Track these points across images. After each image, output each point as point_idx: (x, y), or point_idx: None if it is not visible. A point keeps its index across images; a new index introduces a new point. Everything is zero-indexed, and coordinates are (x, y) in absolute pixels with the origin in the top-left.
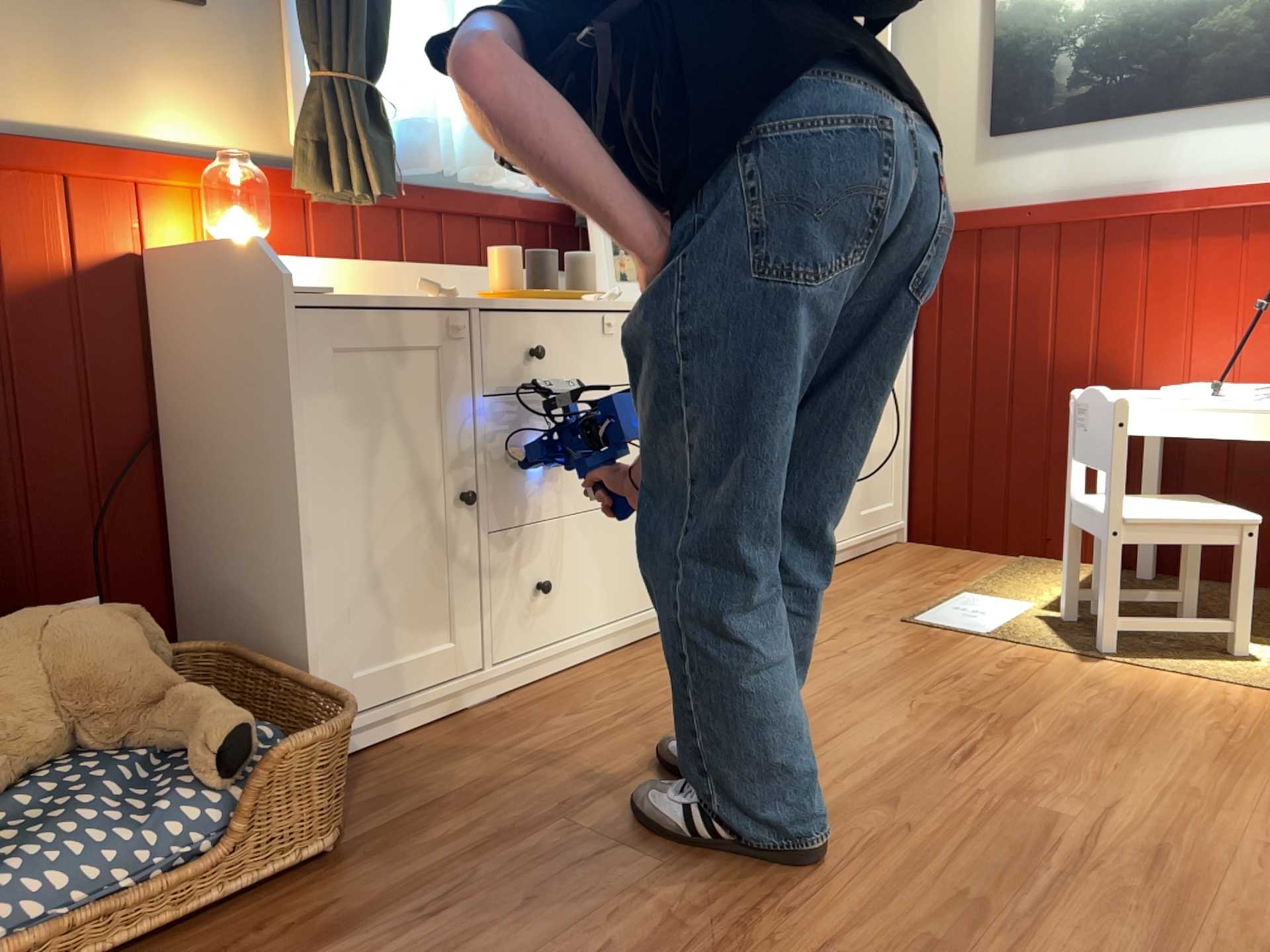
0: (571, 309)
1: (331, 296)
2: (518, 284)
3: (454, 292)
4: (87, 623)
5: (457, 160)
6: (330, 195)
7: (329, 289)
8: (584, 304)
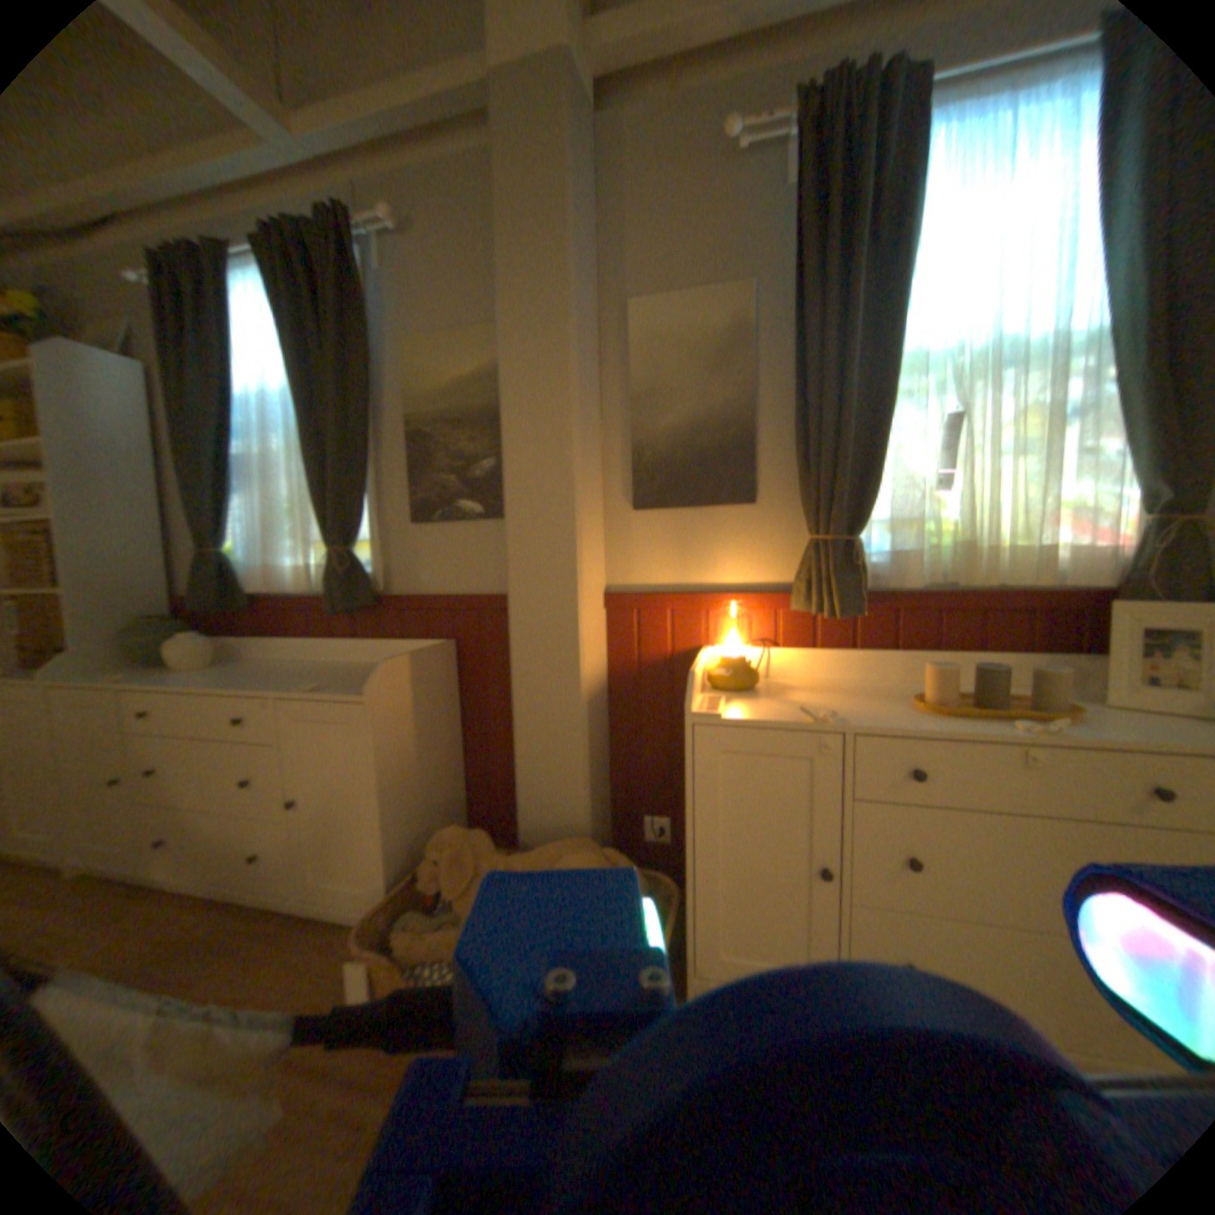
0: (981, 741)
1: (737, 712)
2: (951, 698)
3: (839, 717)
4: (580, 863)
5: (951, 573)
6: (817, 613)
7: (724, 713)
8: (1006, 735)
